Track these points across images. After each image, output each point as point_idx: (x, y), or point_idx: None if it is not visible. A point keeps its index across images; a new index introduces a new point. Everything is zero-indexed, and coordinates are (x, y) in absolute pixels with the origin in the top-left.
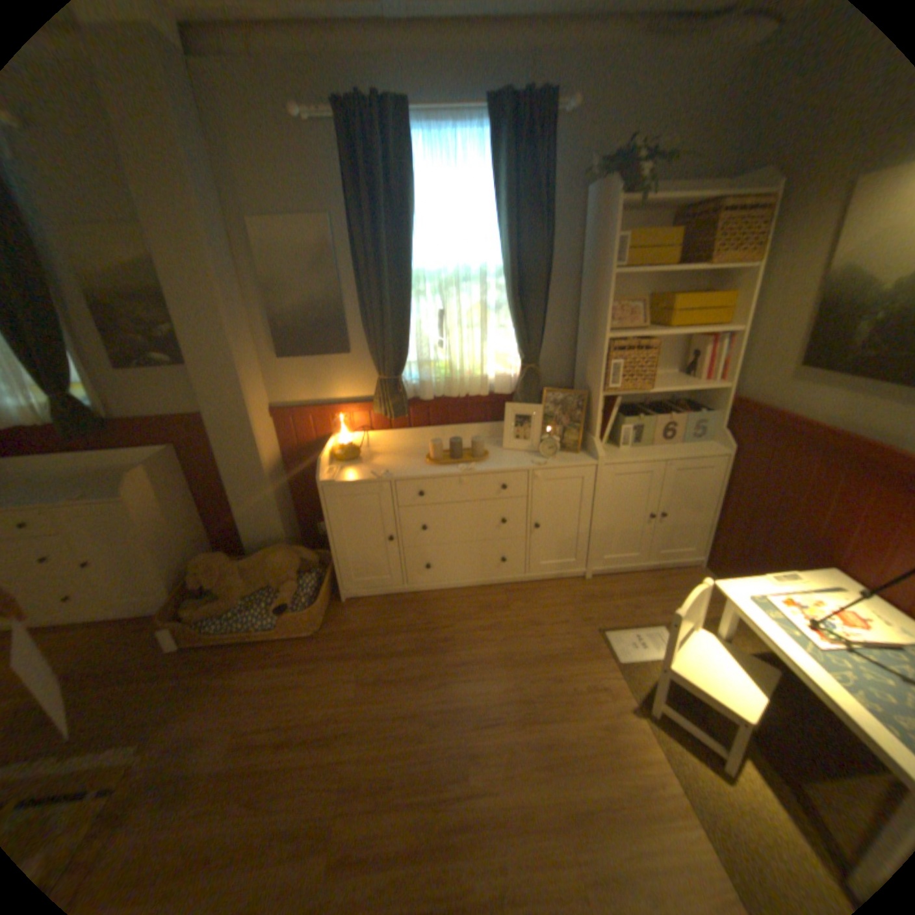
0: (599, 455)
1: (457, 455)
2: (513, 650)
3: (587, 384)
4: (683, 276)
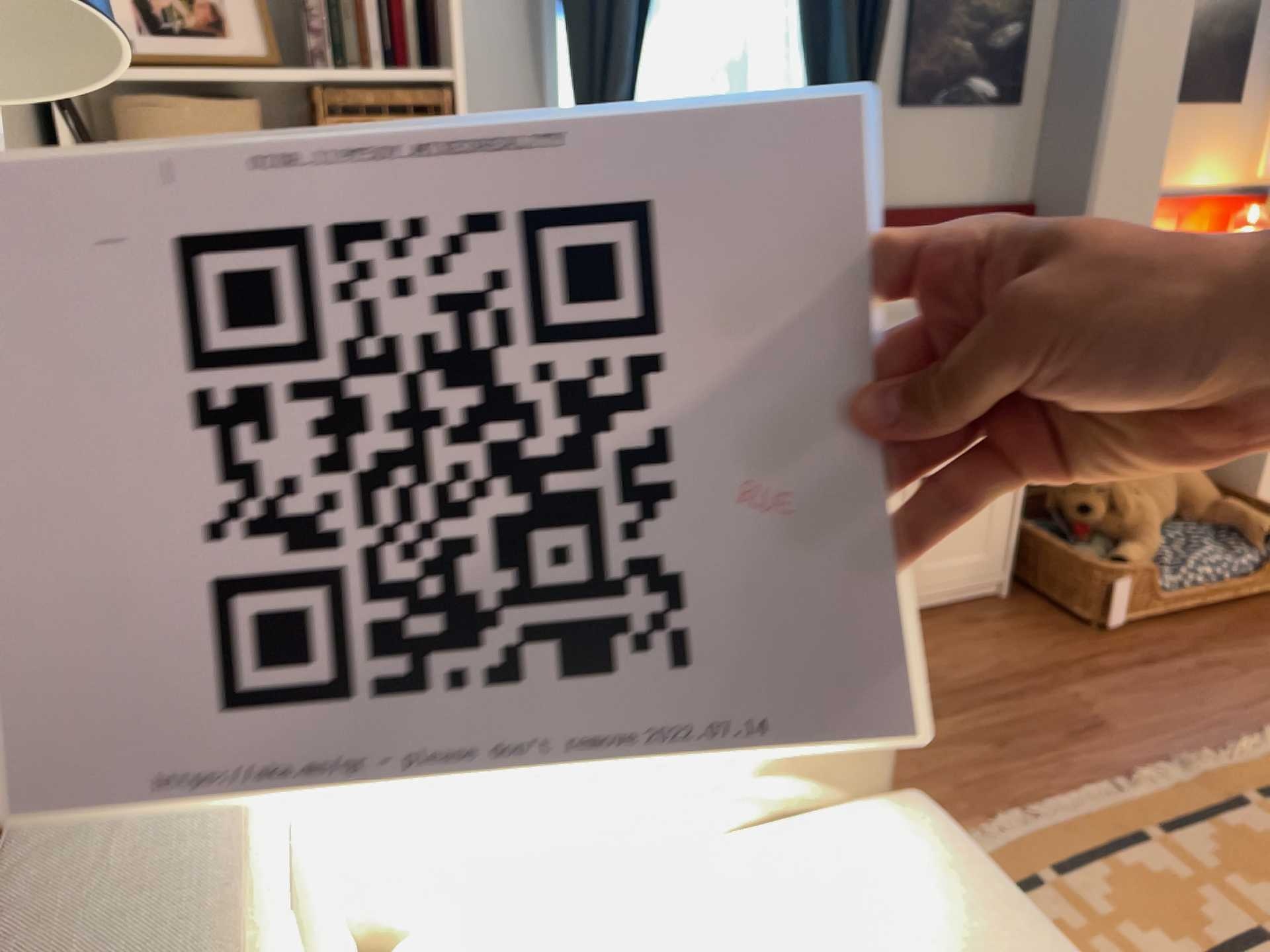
0: None
1: None
2: None
3: None
4: None
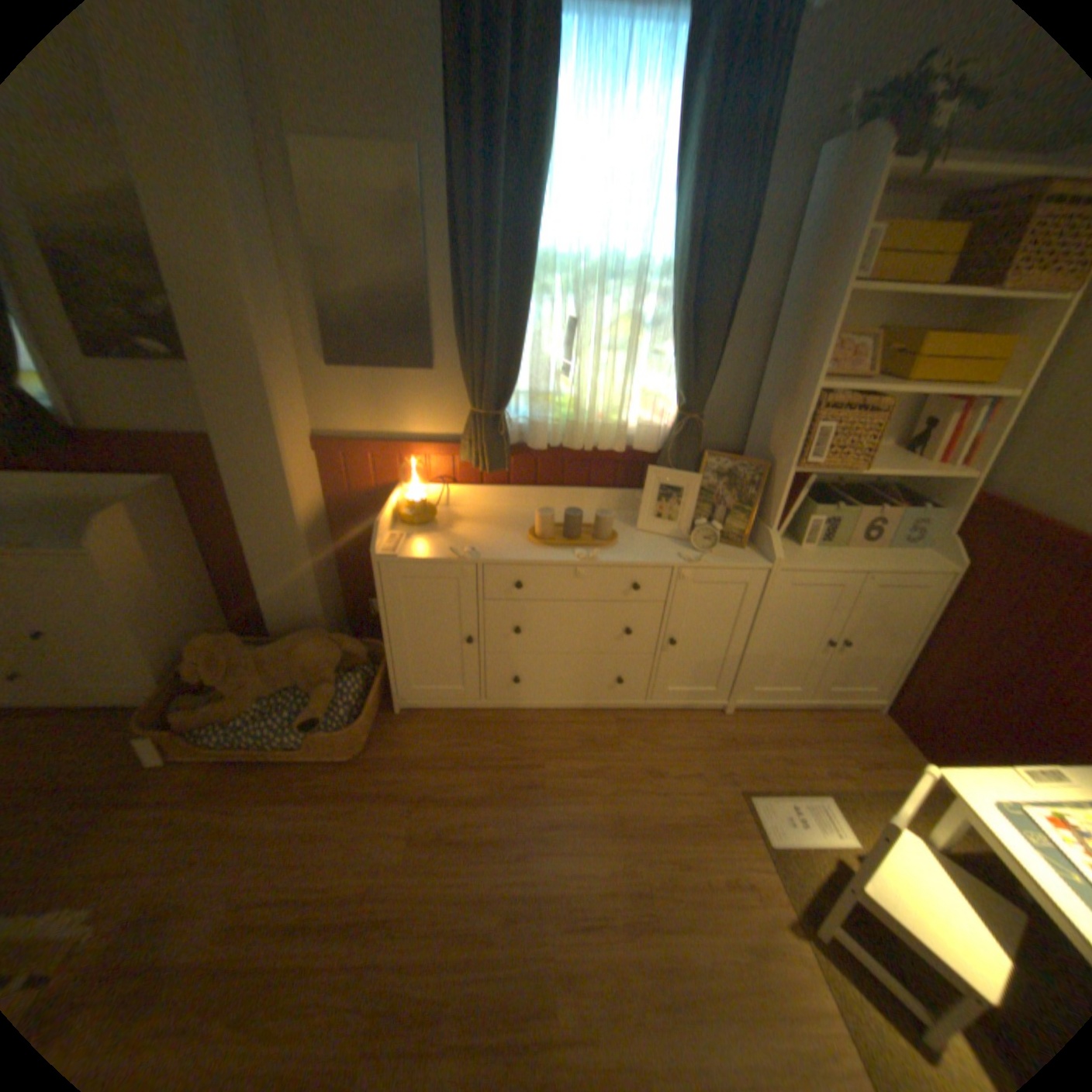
0: (776, 557)
1: (574, 534)
2: (626, 812)
3: (769, 451)
4: (933, 305)
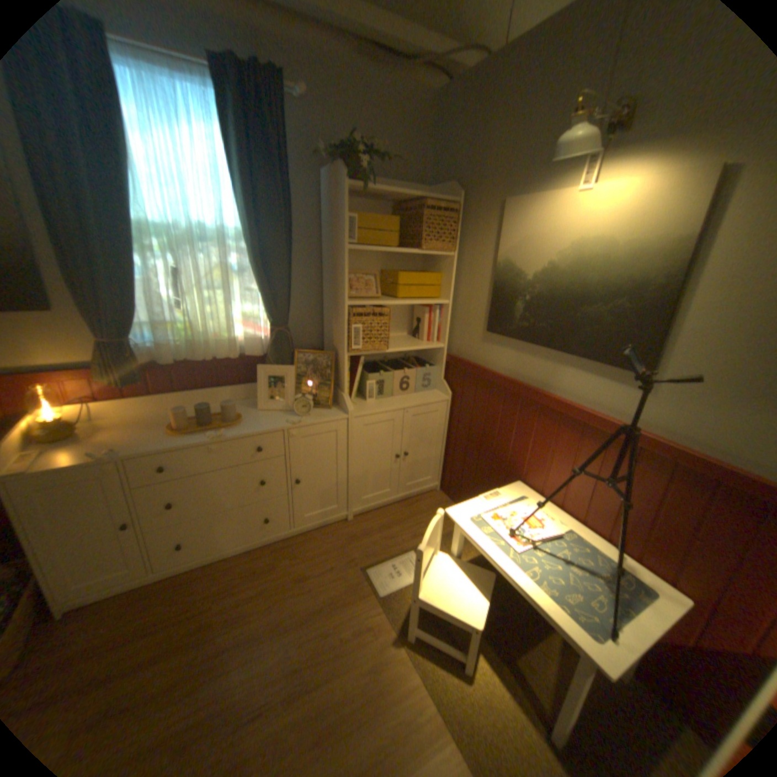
0: (349, 409)
1: (206, 421)
2: (280, 616)
3: (334, 346)
4: (404, 258)
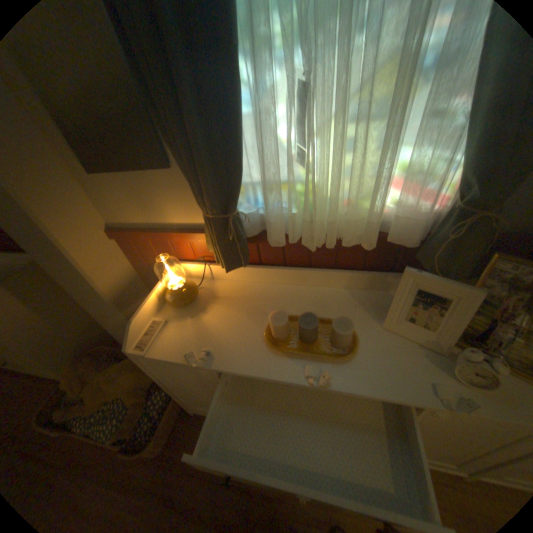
0: None
1: (310, 339)
2: None
3: None
4: None
